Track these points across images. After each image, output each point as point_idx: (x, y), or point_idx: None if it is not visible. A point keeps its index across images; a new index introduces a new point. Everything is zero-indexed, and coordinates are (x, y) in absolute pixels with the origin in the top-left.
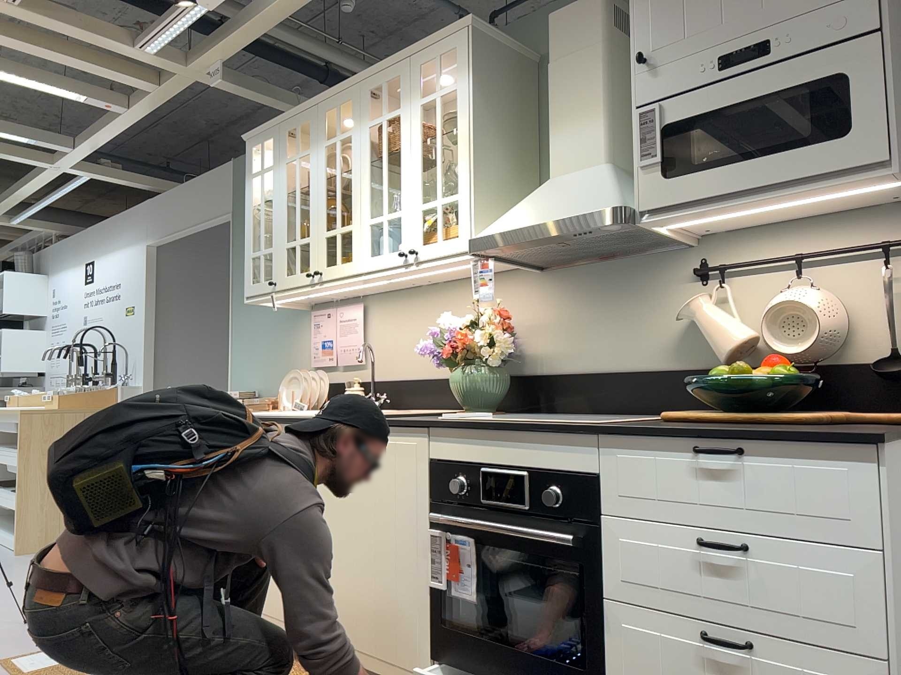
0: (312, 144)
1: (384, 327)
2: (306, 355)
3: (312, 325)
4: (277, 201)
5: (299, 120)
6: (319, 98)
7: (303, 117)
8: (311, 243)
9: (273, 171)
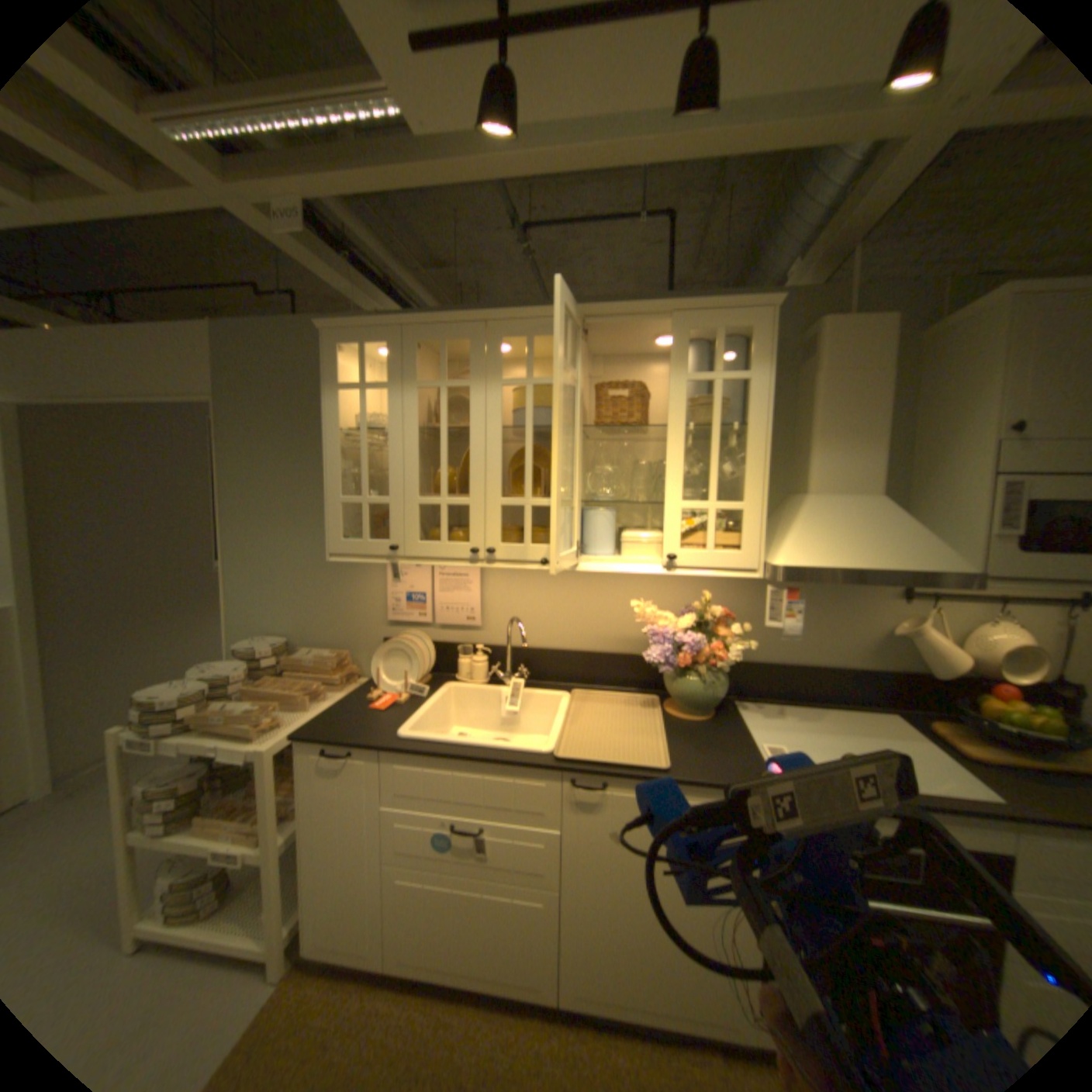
0: (474, 376)
1: (511, 589)
2: (376, 605)
3: (390, 574)
4: (396, 437)
5: (444, 331)
6: (493, 316)
7: (453, 330)
8: (474, 509)
9: (387, 391)
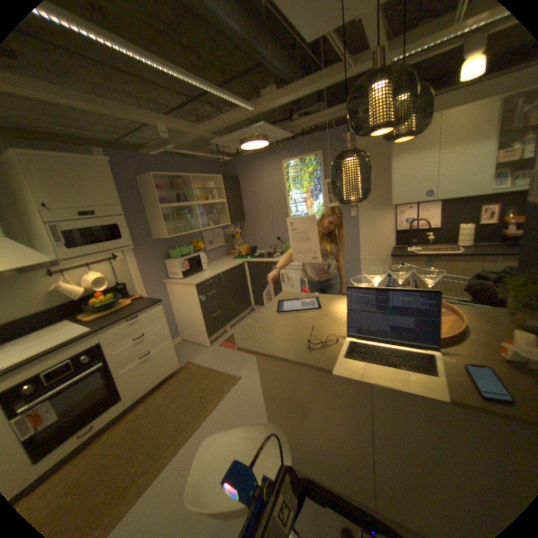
0: None
1: None
2: None
3: None
4: None
5: None
6: None
7: None
8: None
9: None
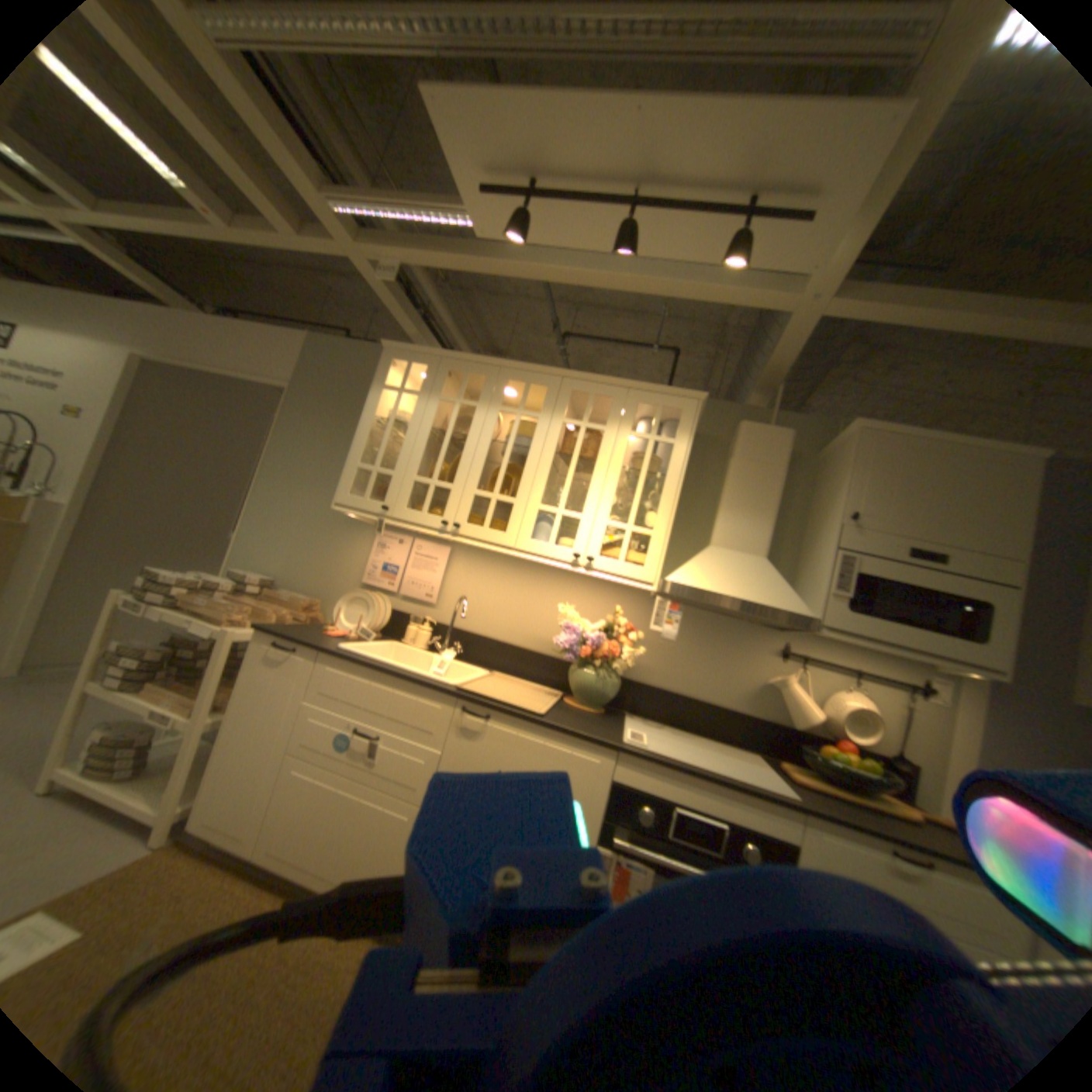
0: (481, 400)
1: (467, 579)
2: (355, 567)
3: (376, 544)
4: (413, 429)
5: (469, 366)
6: (506, 364)
7: (476, 367)
8: (453, 493)
9: (417, 397)
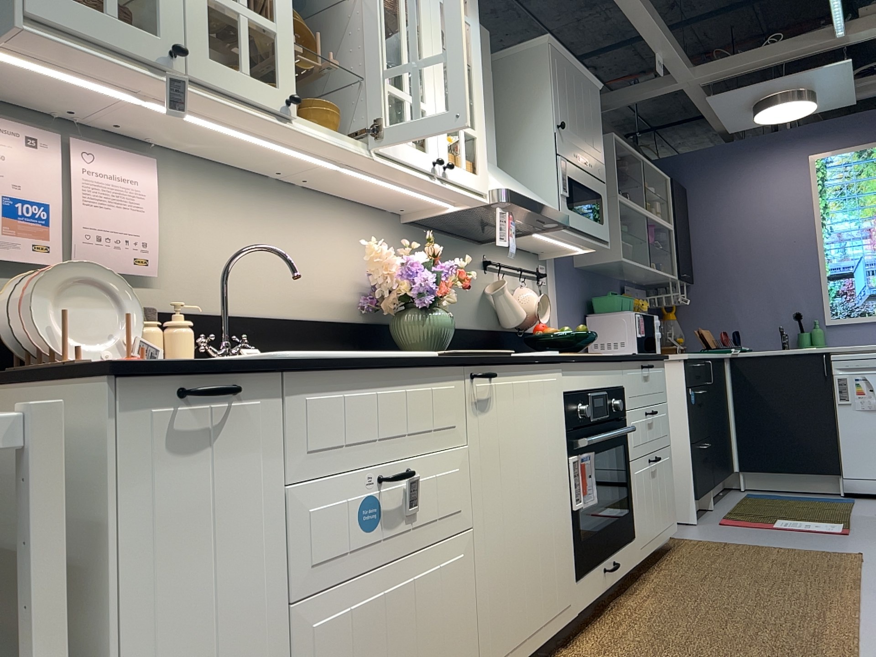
0: None
1: (196, 220)
2: None
3: None
4: None
5: None
6: None
7: None
8: (281, 40)
9: None
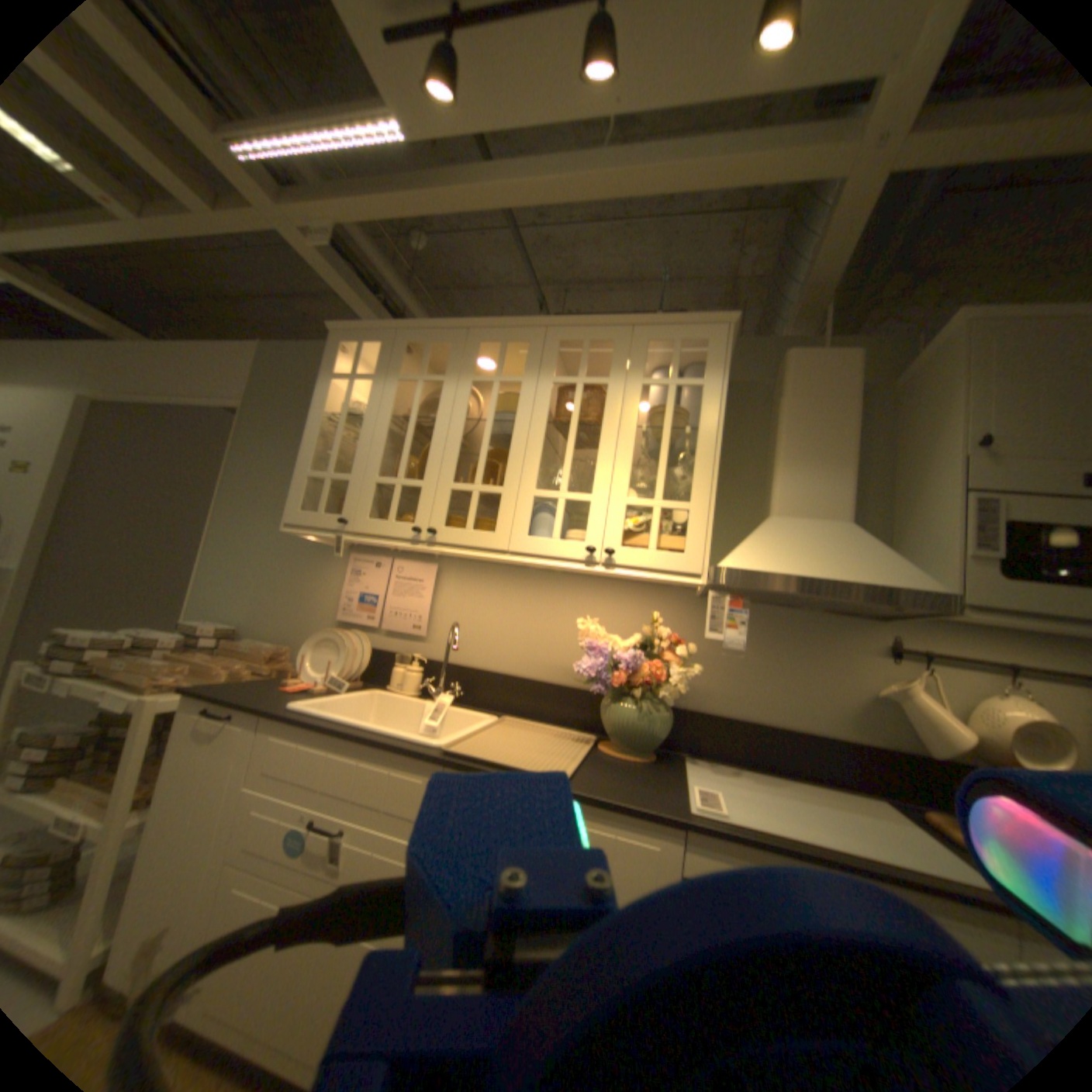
0: (449, 371)
1: (463, 601)
2: (330, 603)
3: (350, 572)
4: (371, 420)
5: (431, 334)
6: (475, 322)
7: (440, 334)
8: (425, 490)
9: (372, 381)
